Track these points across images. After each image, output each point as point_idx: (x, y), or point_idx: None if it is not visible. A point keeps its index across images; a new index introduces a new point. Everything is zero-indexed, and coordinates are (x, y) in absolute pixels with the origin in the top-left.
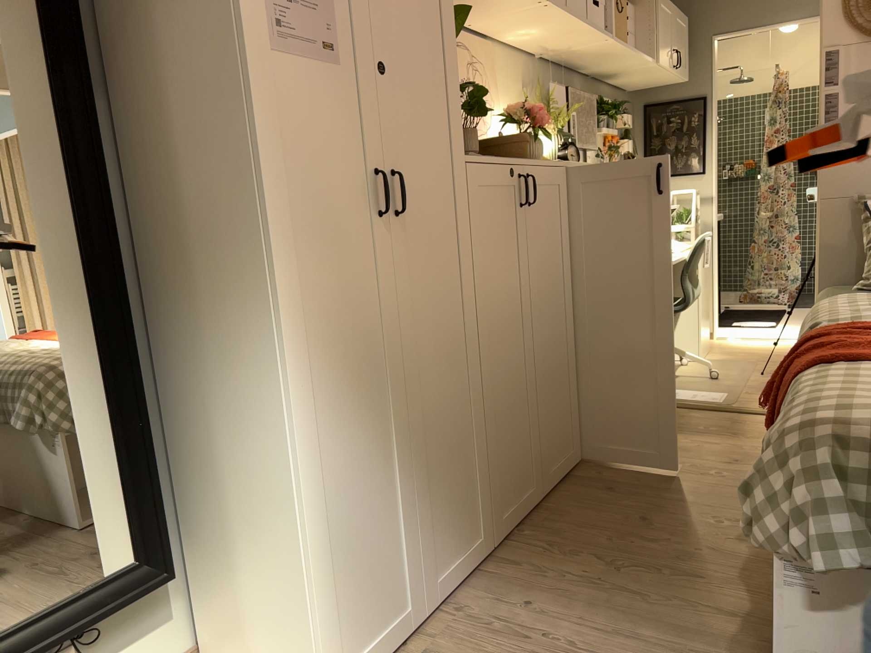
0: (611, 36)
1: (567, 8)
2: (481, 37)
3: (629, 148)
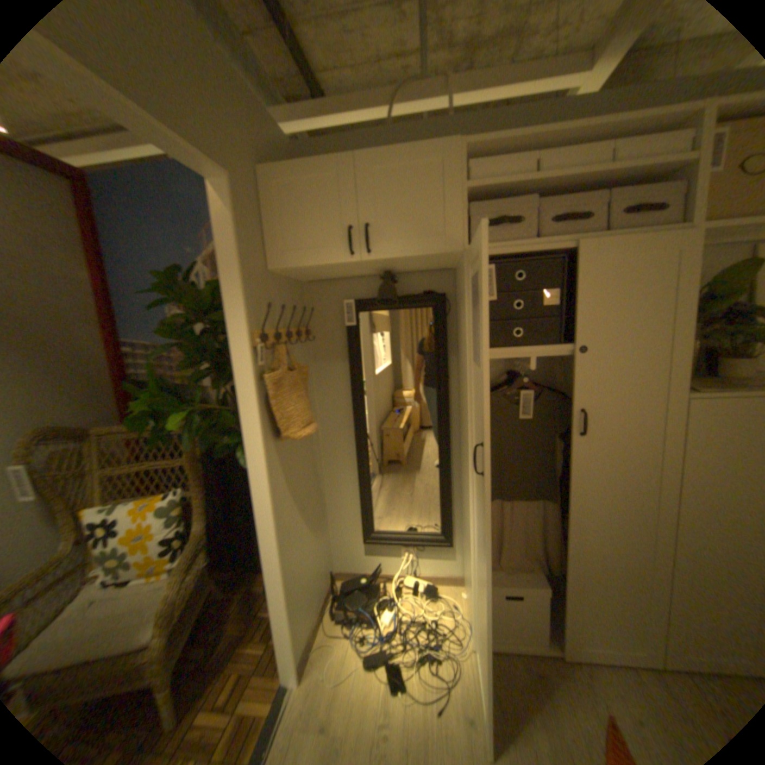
0: None
1: None
2: None
3: None
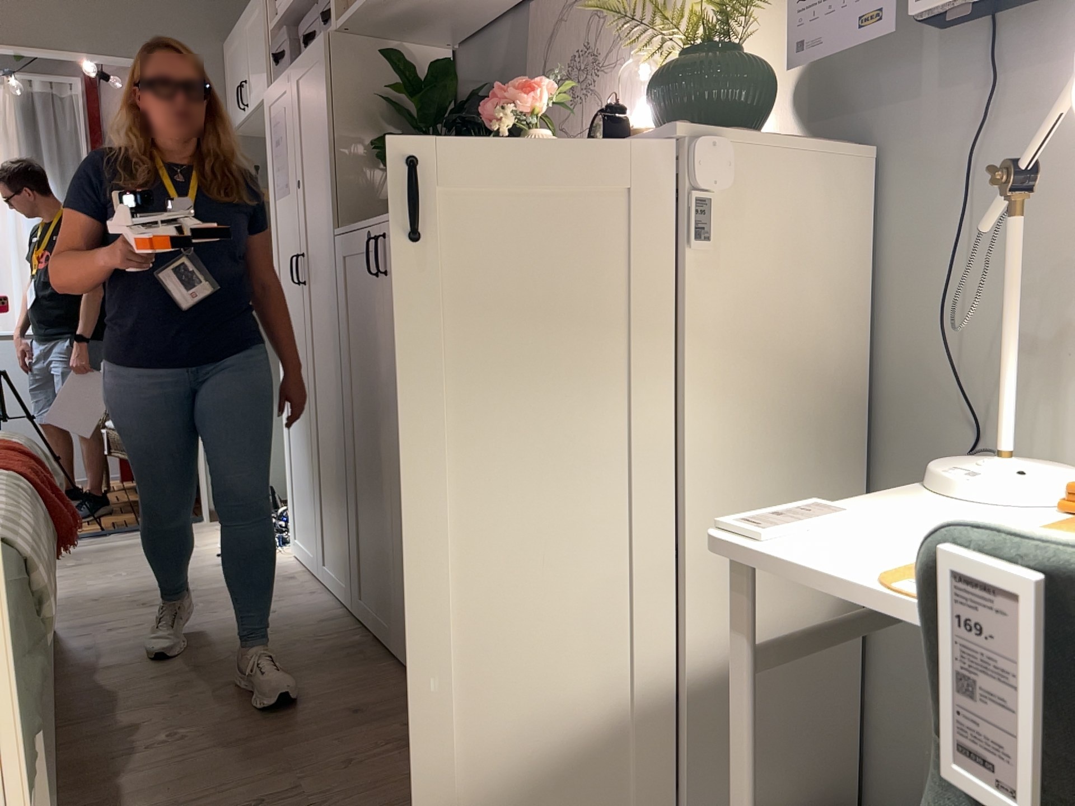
0: None
1: None
2: None
3: None
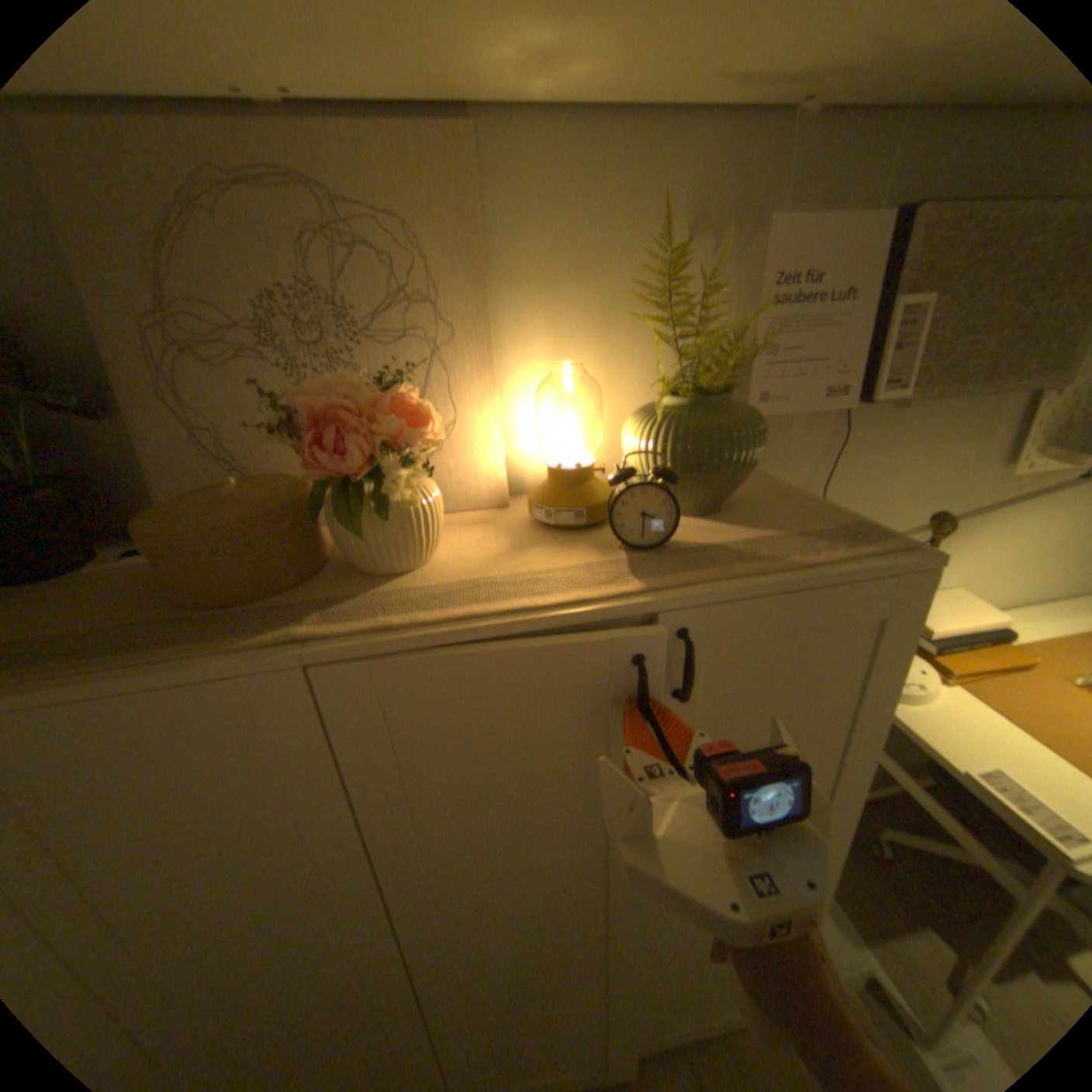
0: None
1: None
2: (411, 111)
3: None
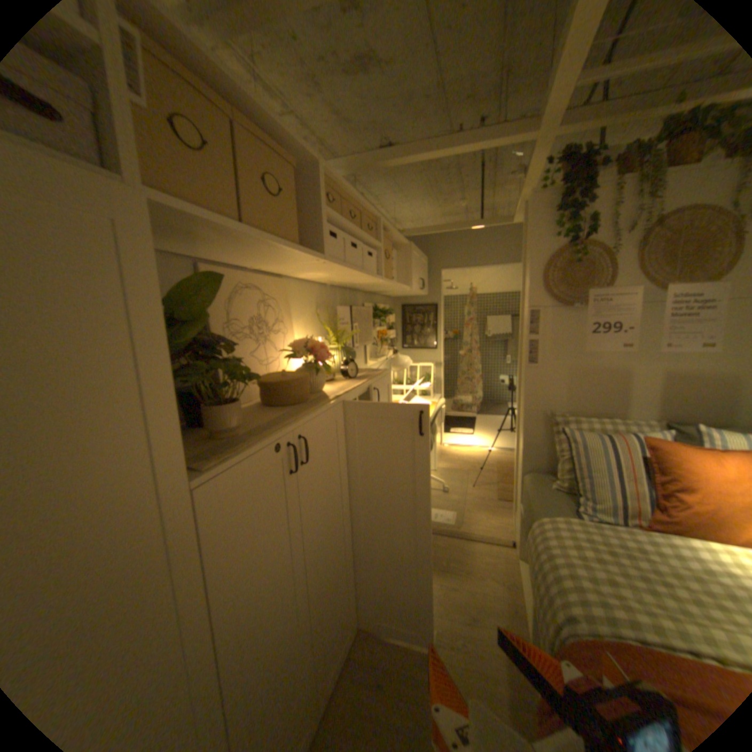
0: (381, 278)
1: (346, 261)
2: (276, 276)
3: (393, 333)
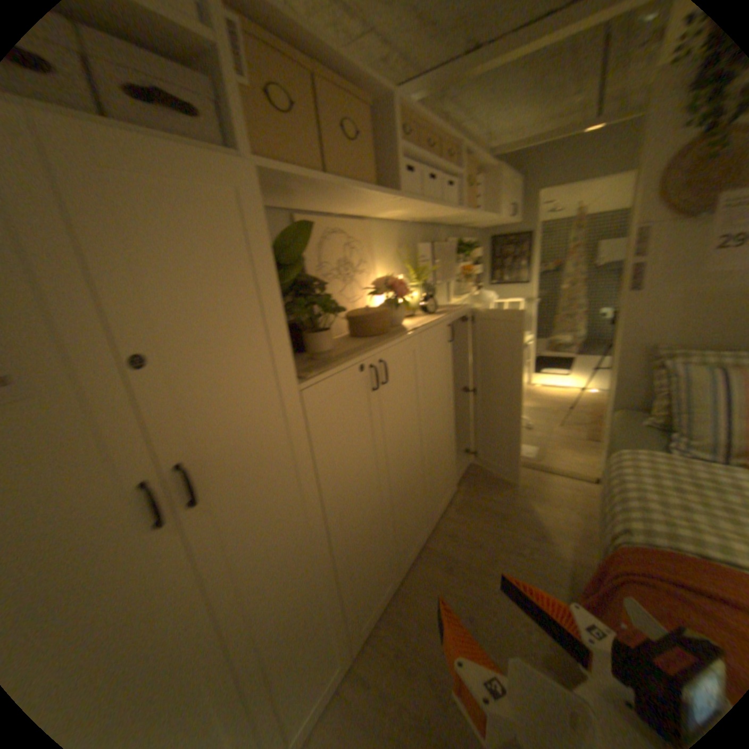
0: (463, 209)
1: (424, 195)
2: (359, 218)
3: (481, 268)
